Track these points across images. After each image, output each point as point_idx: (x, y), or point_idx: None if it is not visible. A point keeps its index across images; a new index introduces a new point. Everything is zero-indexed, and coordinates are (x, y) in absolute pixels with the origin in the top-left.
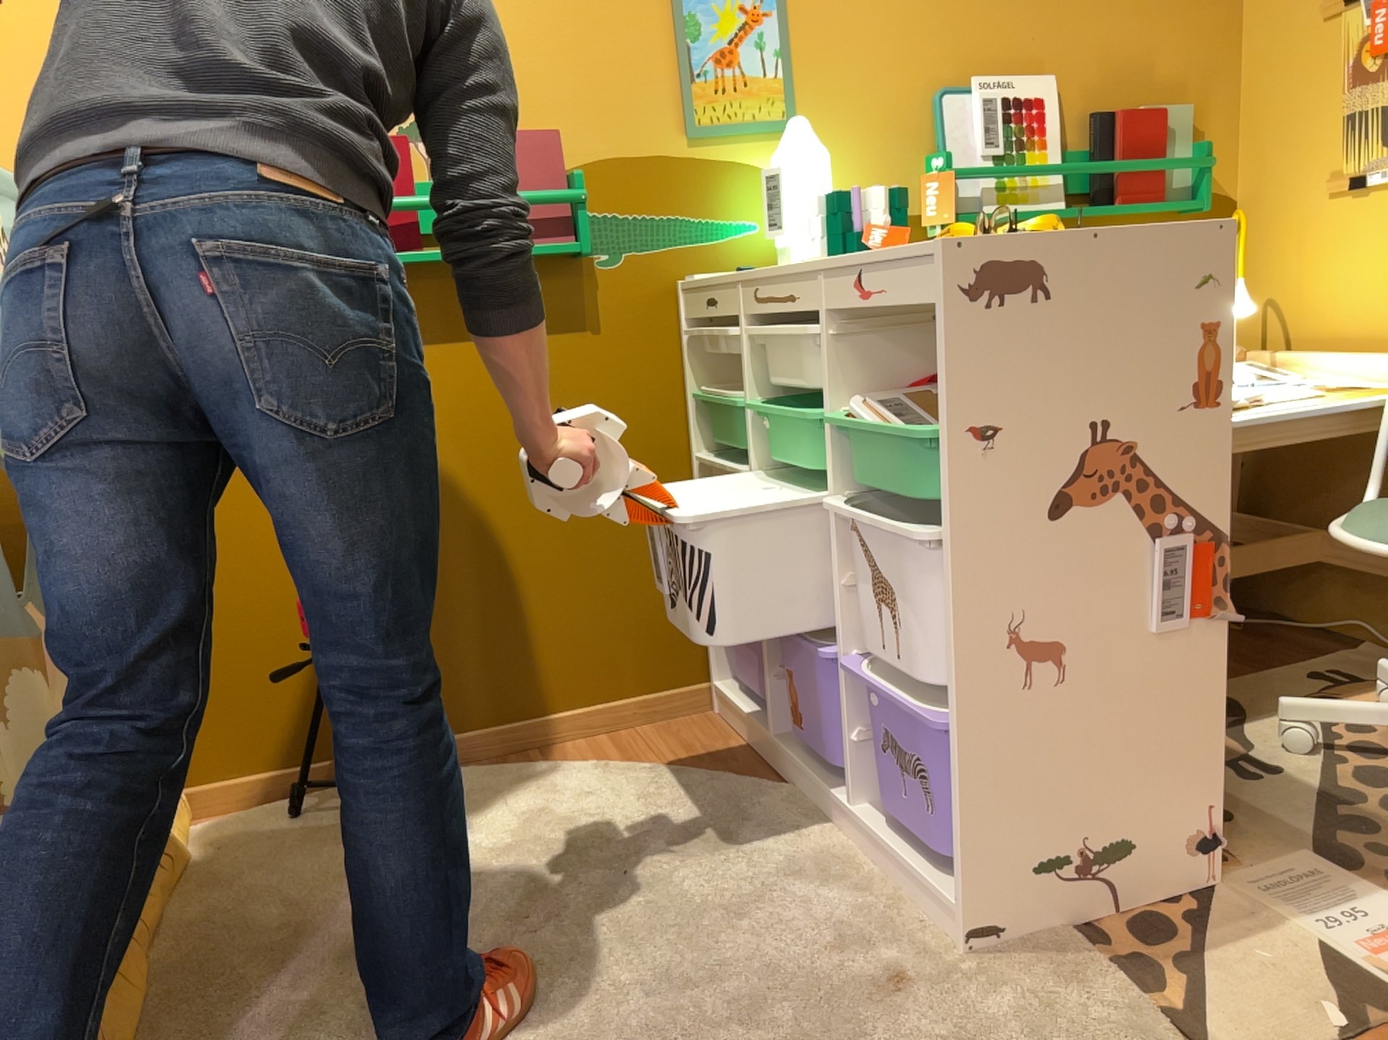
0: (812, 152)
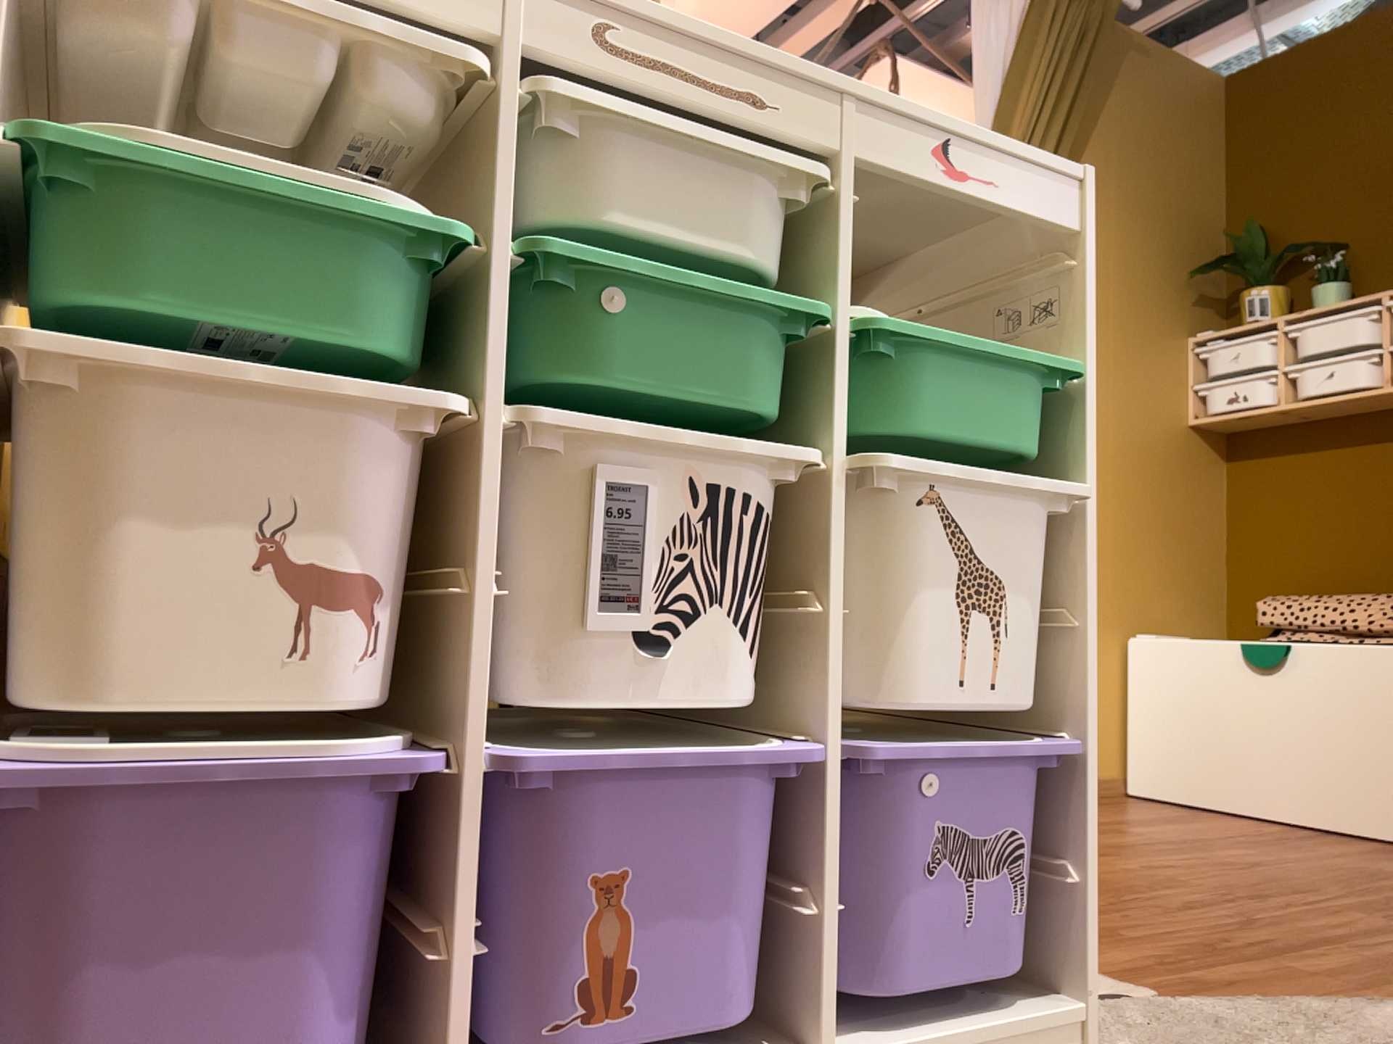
0: None
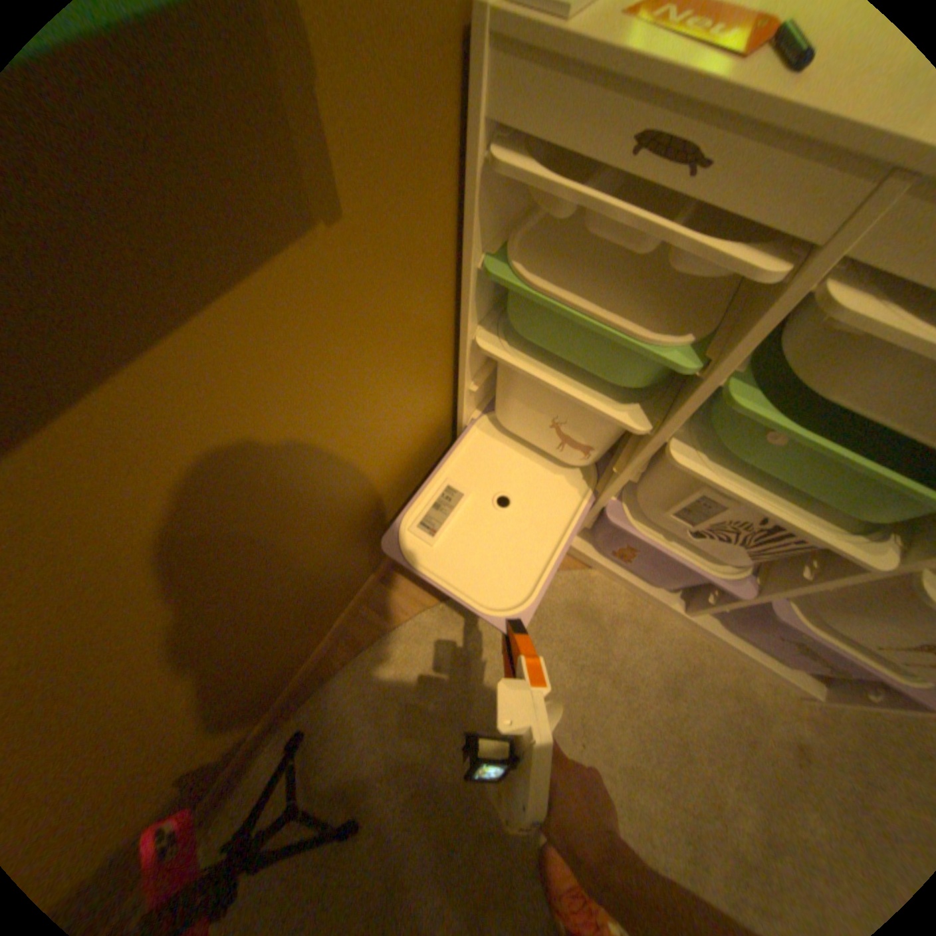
0: None
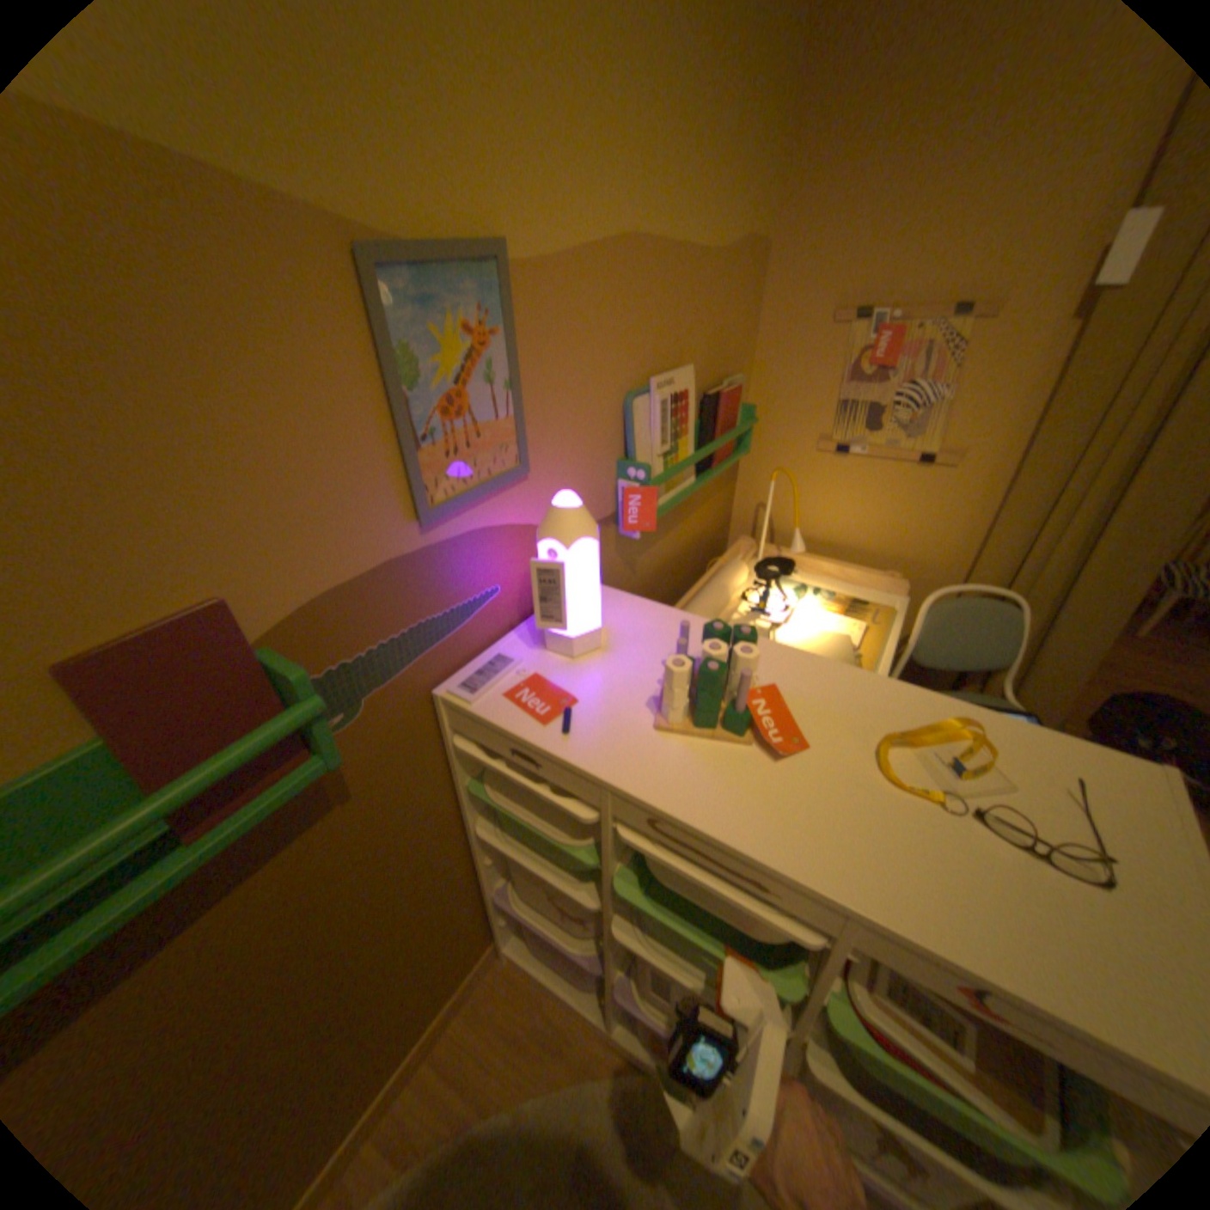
0: (595, 538)
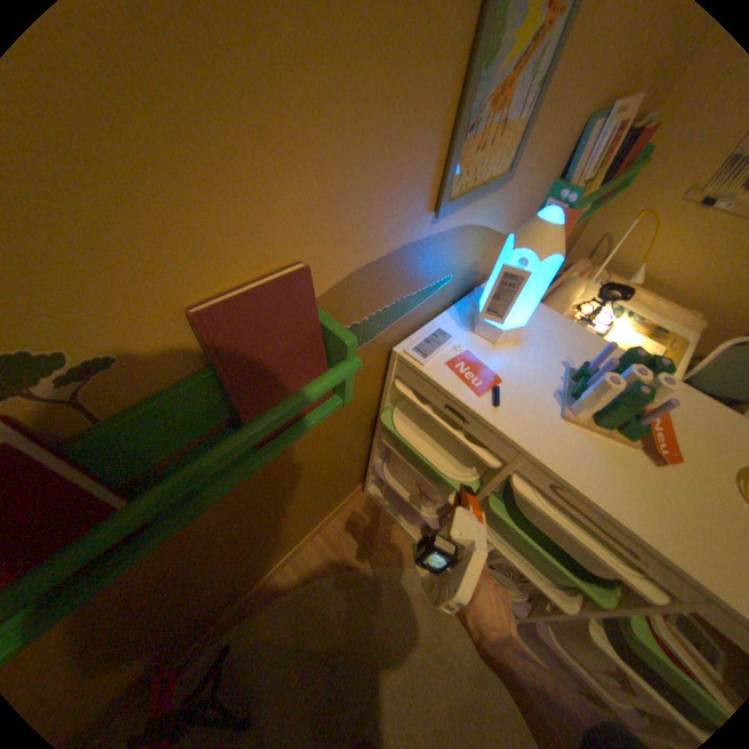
0: (563, 253)
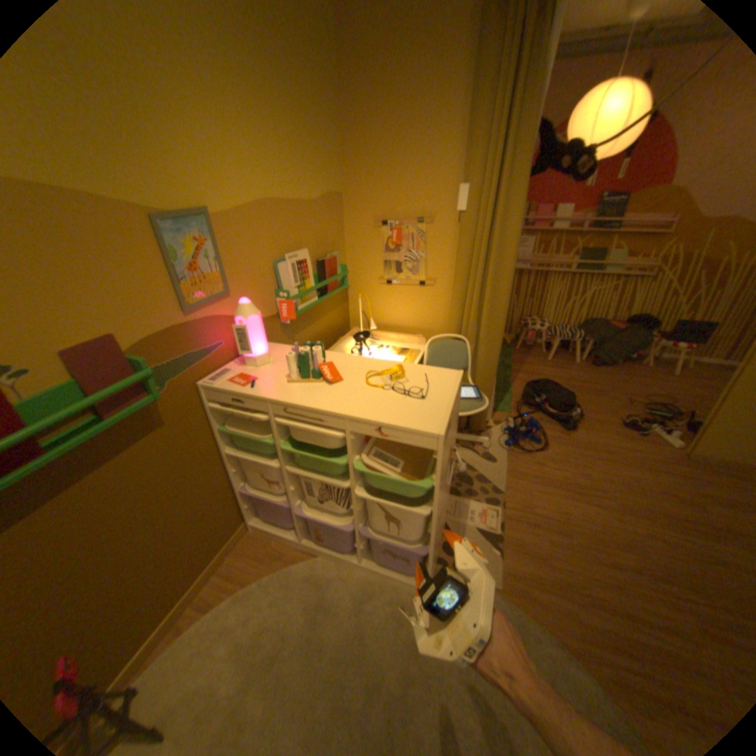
0: (258, 315)
